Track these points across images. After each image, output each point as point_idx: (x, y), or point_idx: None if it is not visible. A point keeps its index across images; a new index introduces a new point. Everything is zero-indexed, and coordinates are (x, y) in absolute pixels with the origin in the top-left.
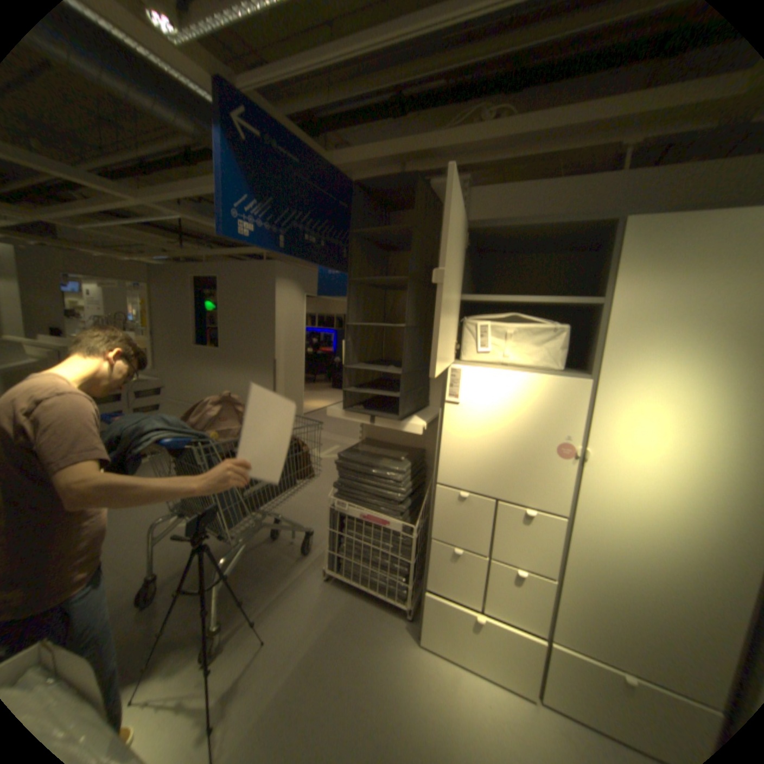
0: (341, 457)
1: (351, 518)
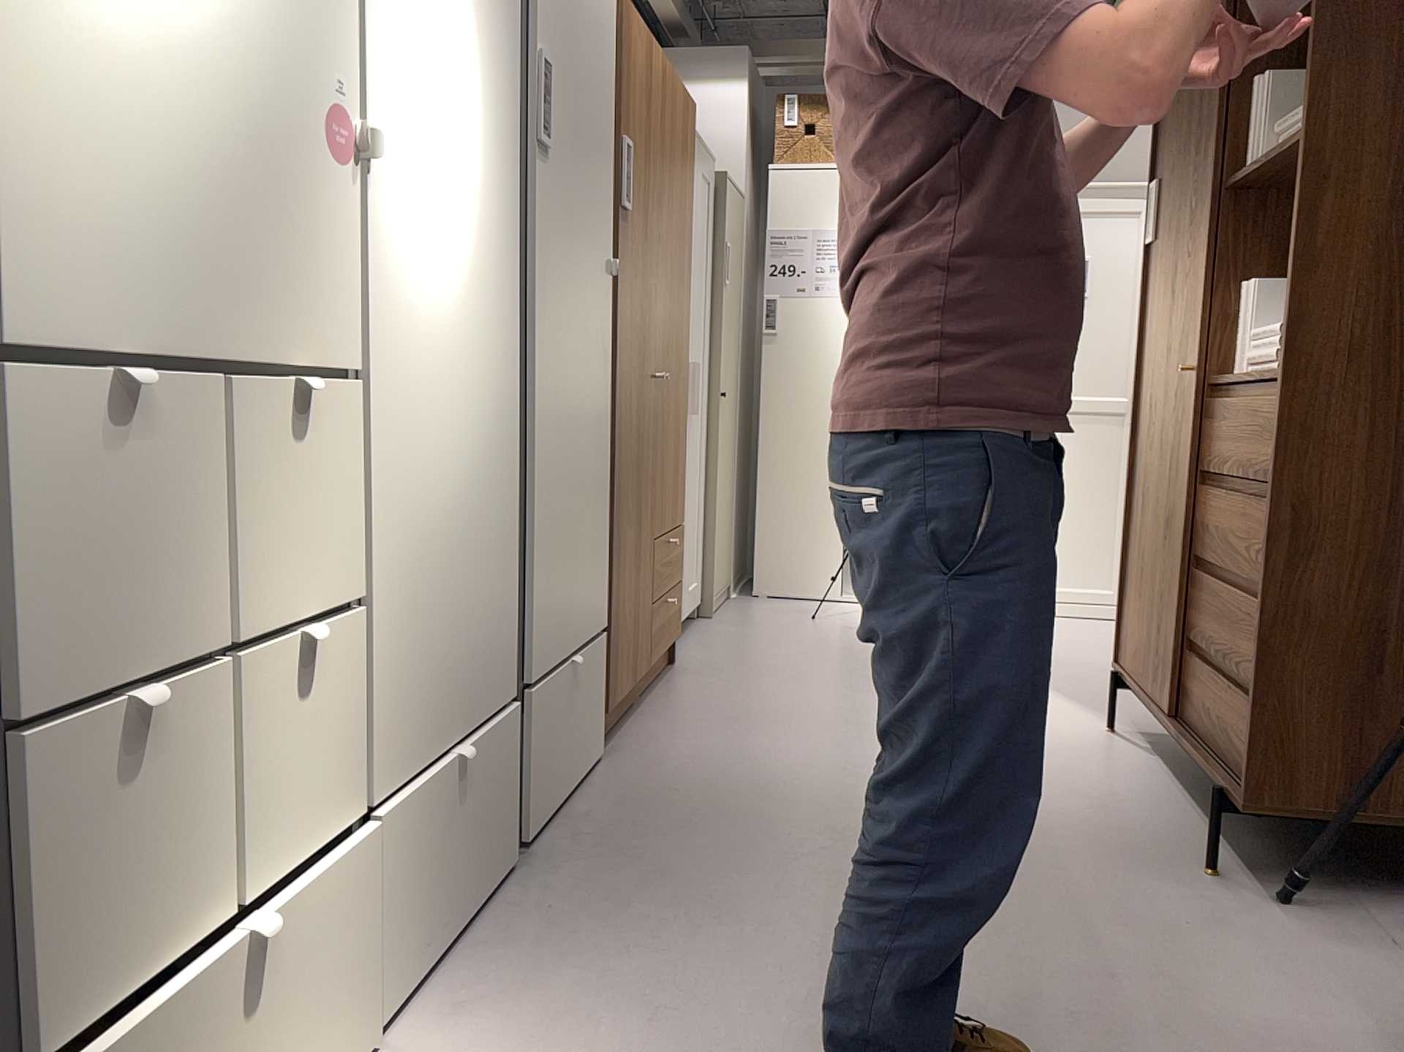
0: None
1: None
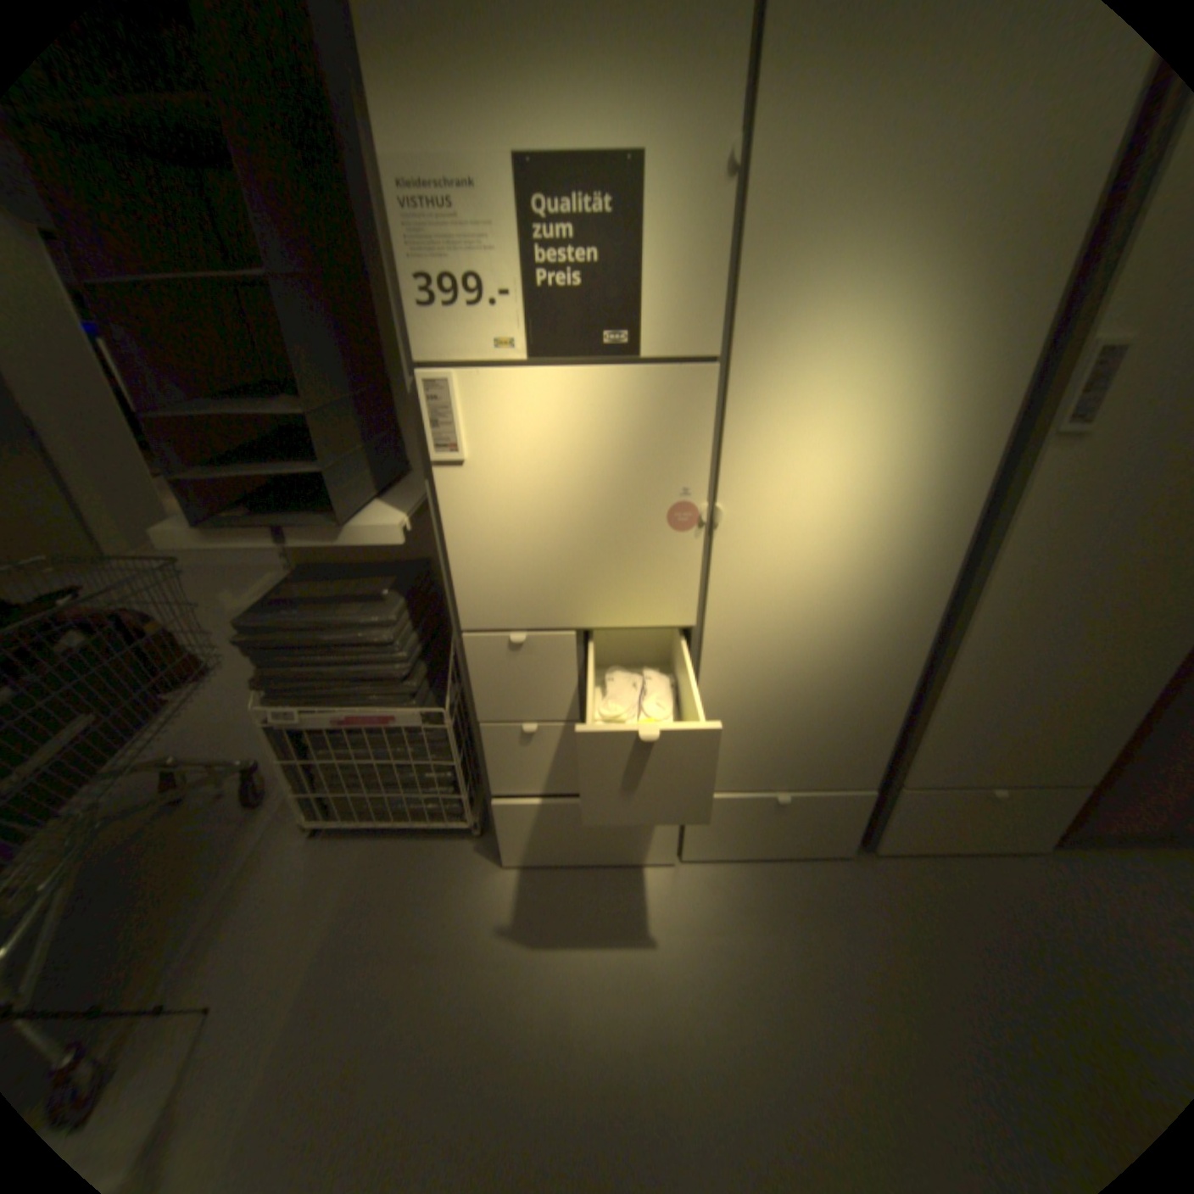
0: (240, 626)
1: (313, 730)
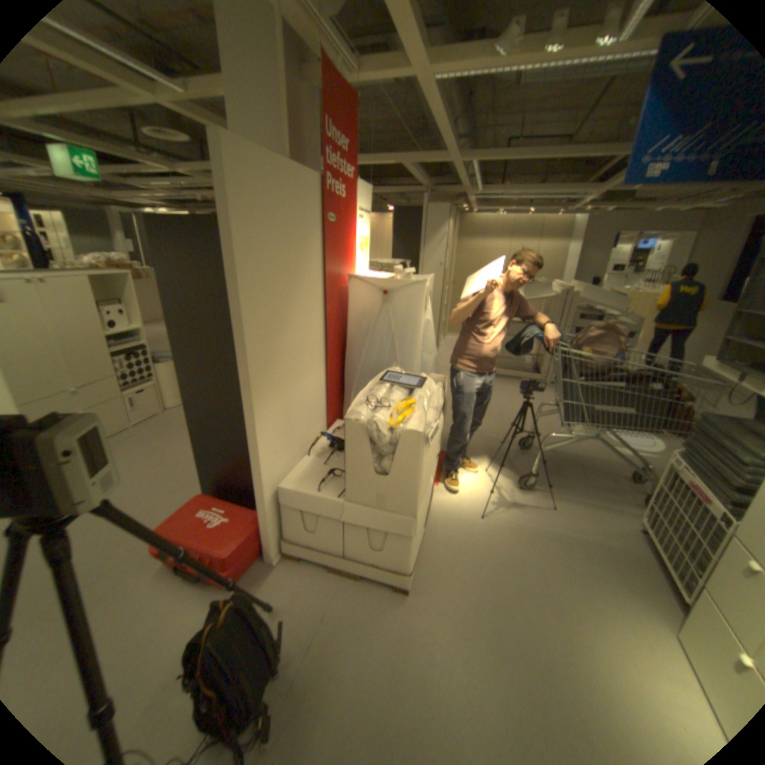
0: (707, 416)
1: (687, 483)
